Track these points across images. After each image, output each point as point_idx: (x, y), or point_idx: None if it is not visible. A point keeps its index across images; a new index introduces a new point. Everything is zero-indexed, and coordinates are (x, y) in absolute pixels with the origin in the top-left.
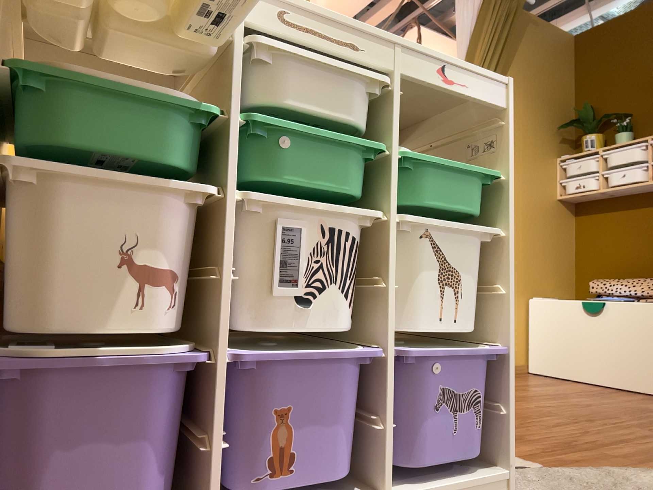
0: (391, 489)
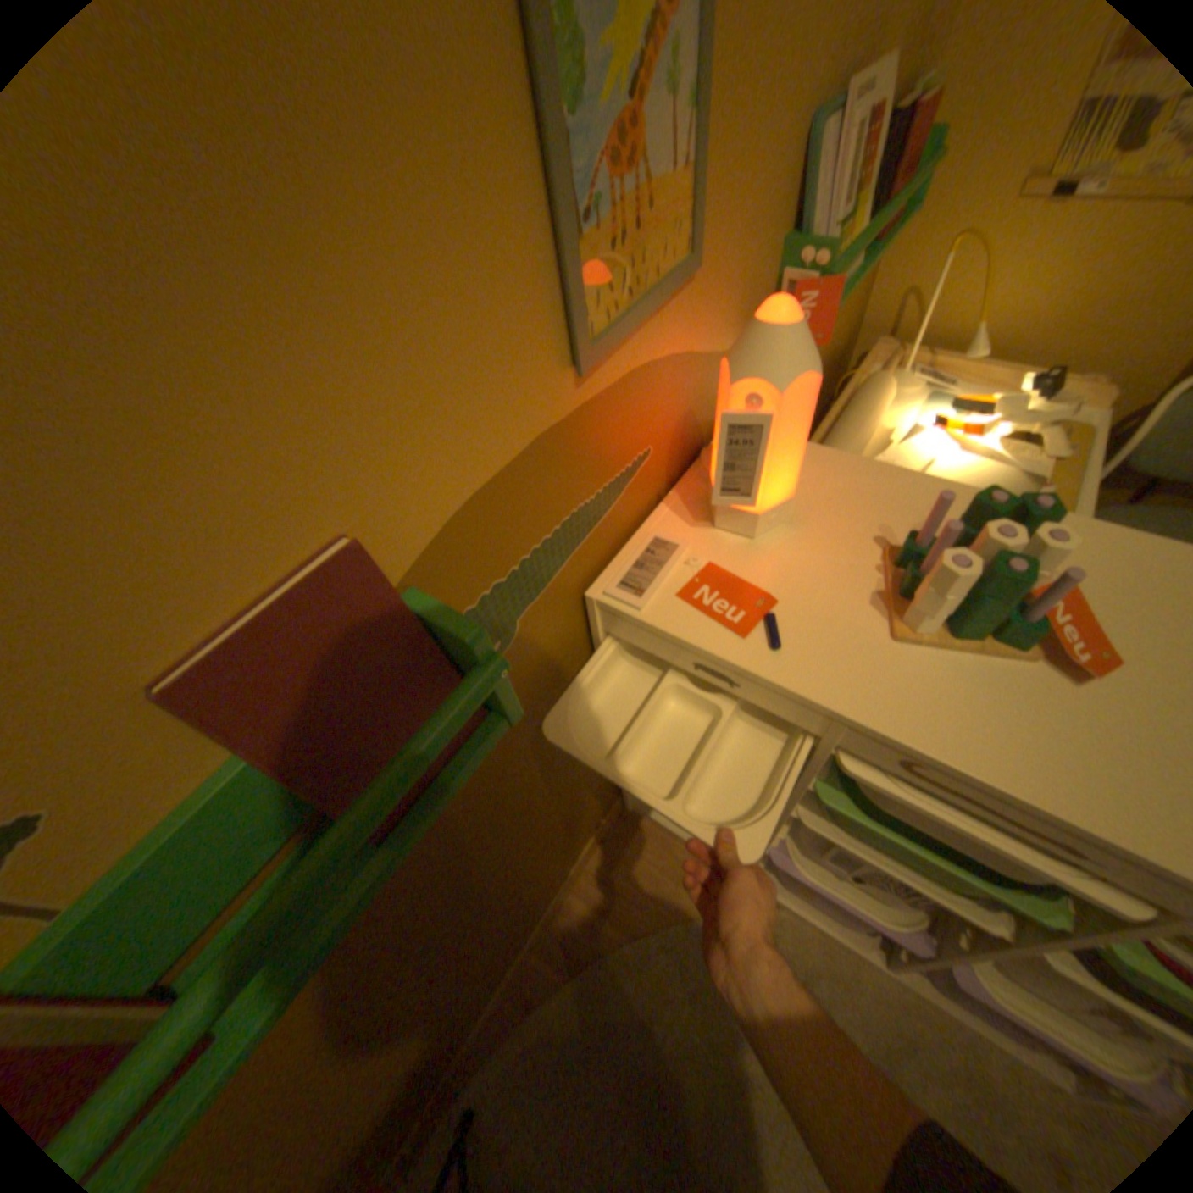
0: (904, 975)
